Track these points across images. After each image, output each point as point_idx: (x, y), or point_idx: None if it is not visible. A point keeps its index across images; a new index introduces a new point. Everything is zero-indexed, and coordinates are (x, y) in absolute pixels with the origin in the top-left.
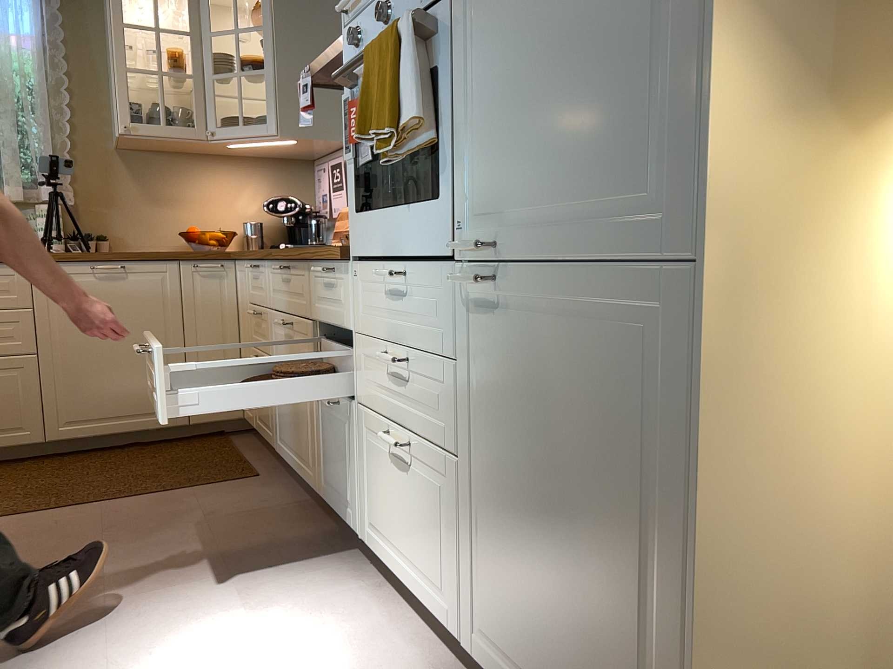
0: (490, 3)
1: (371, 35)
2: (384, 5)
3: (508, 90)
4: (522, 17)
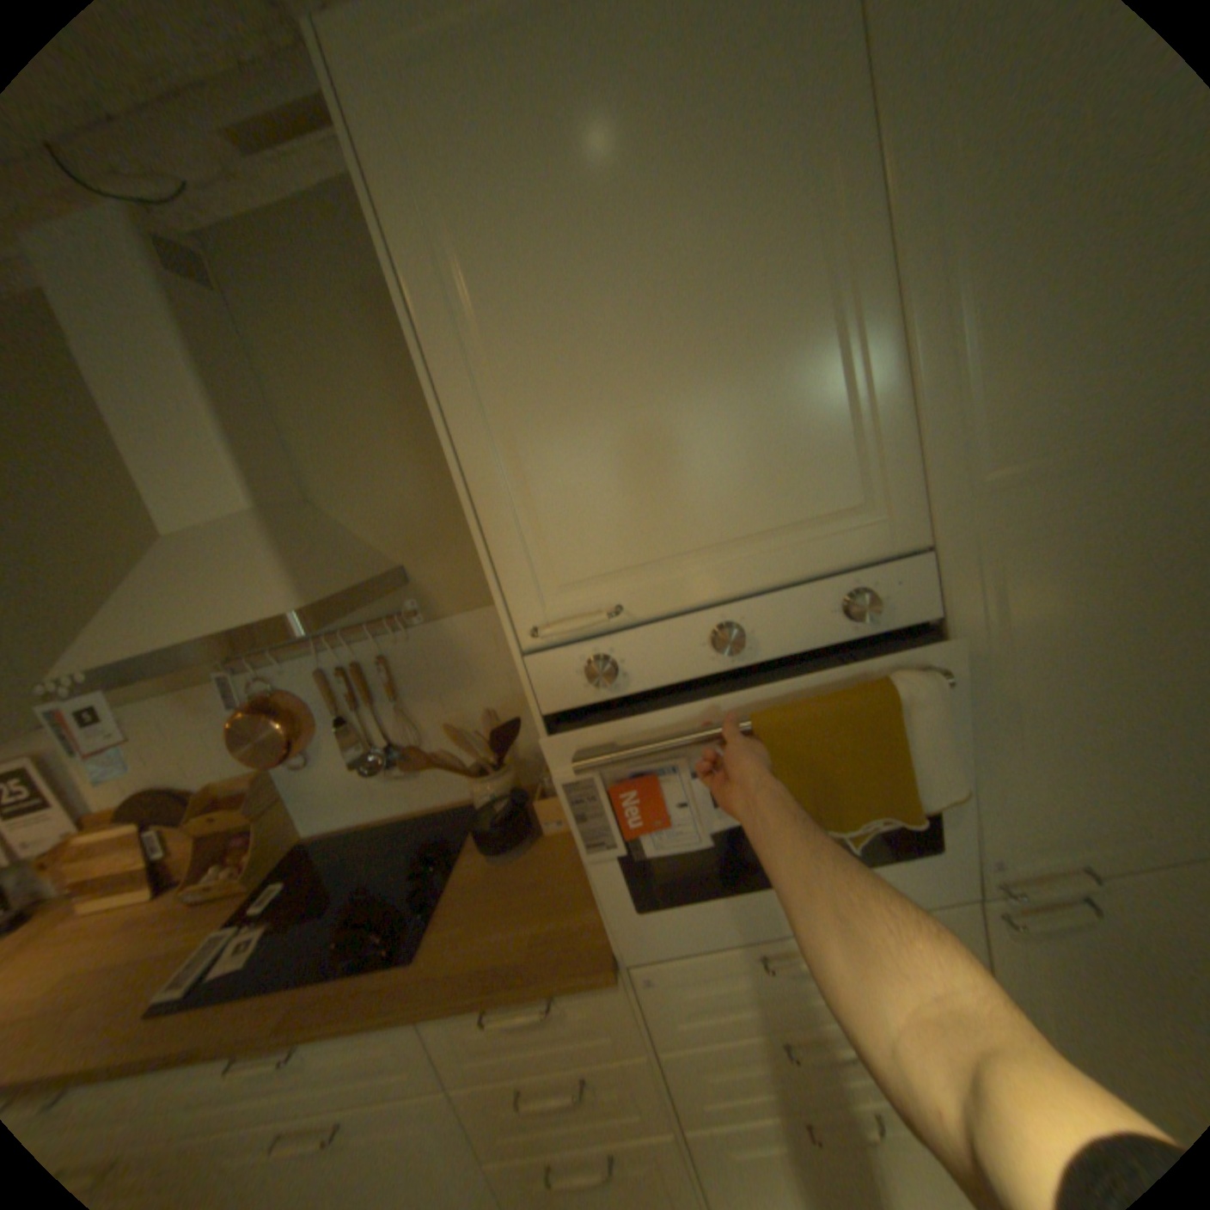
0: (1042, 639)
1: (653, 667)
2: (741, 636)
3: (1088, 725)
4: (1114, 655)
